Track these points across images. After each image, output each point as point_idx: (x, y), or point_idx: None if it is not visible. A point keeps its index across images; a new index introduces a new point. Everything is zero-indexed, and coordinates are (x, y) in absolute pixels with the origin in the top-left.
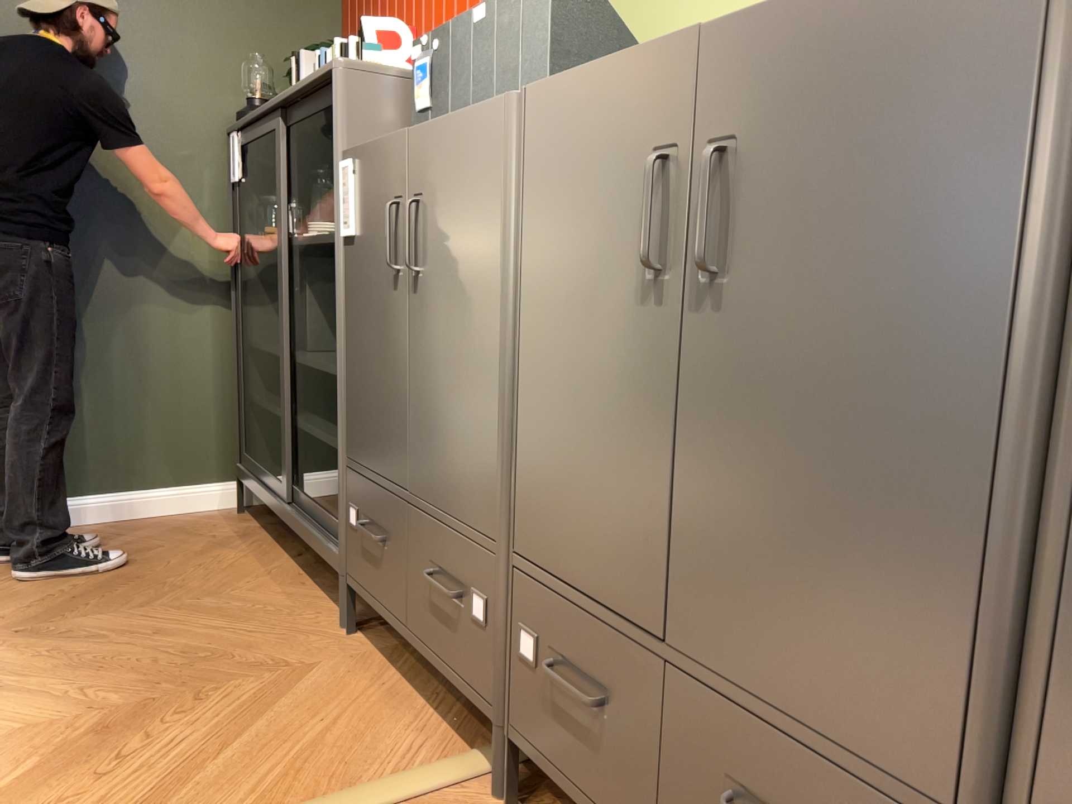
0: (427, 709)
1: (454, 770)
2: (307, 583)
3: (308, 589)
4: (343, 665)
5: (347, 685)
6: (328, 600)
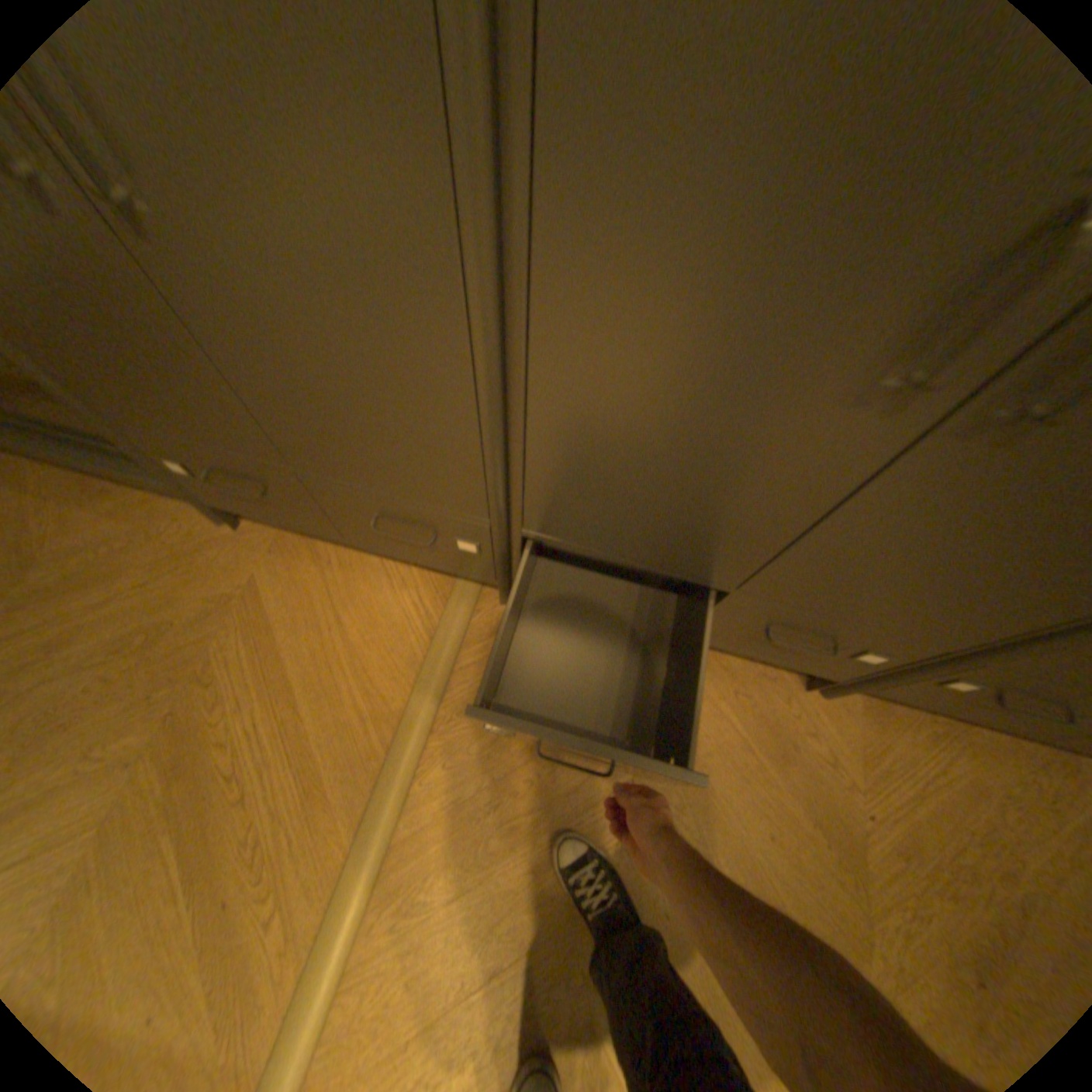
0: (386, 562)
1: (464, 605)
2: (106, 486)
3: (119, 494)
4: (273, 564)
5: (303, 581)
6: (160, 497)
